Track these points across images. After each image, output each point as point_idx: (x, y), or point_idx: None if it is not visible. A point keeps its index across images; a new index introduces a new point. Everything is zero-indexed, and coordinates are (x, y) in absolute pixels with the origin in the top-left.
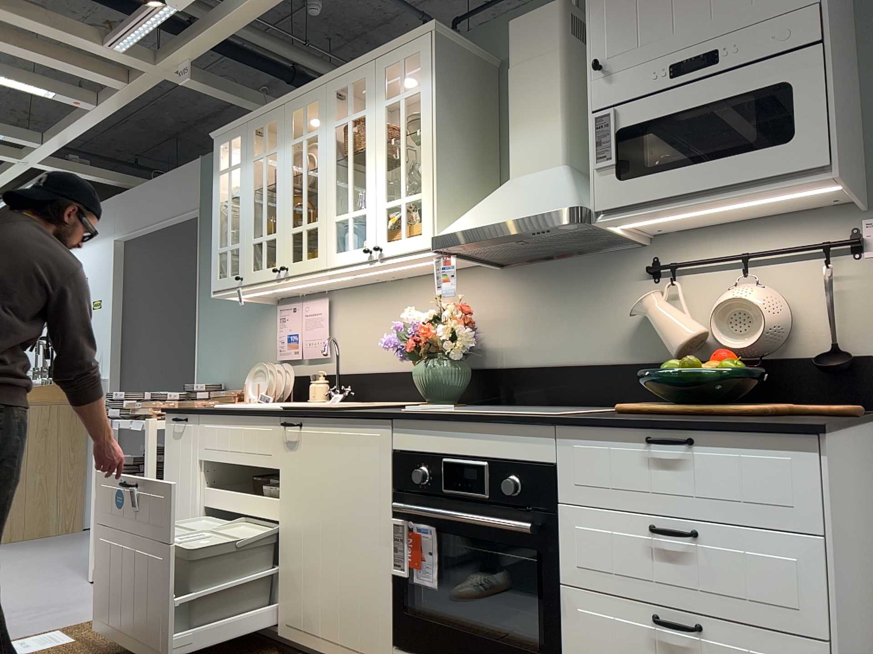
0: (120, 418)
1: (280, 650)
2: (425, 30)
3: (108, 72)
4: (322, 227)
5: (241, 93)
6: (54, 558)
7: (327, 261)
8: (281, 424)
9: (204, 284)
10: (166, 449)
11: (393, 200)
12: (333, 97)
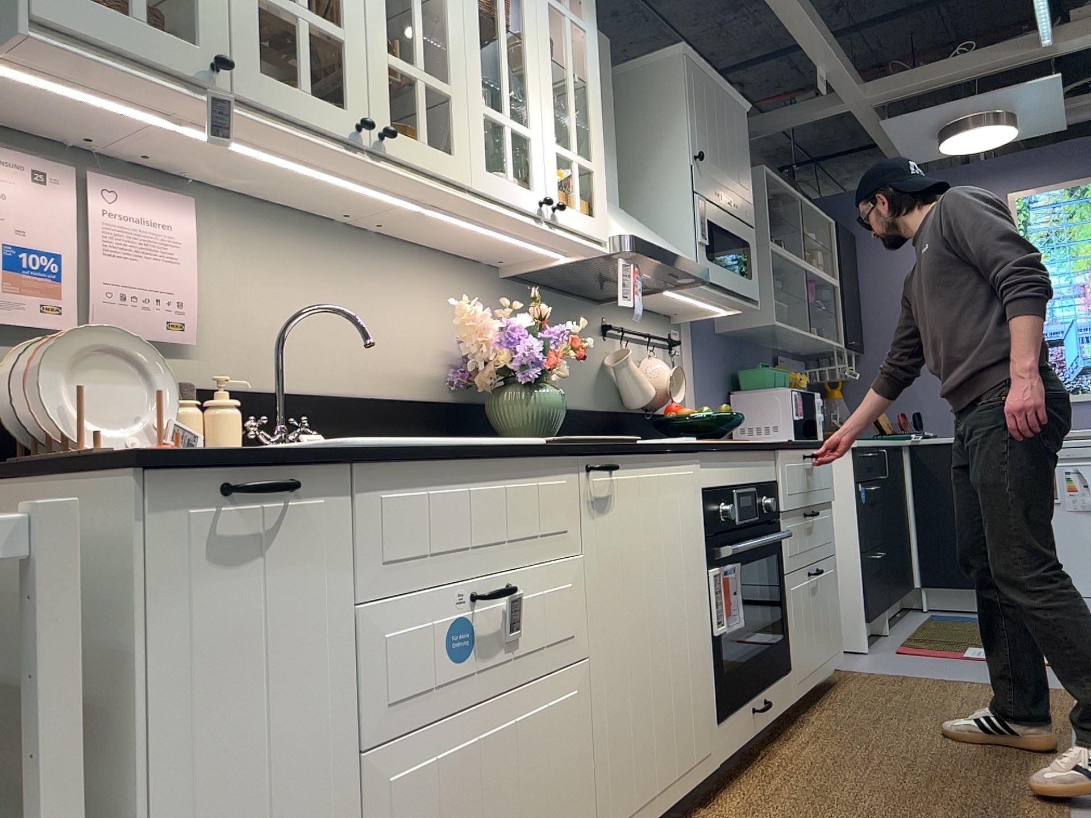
0: None
1: None
2: None
3: None
4: (462, 108)
5: None
6: None
7: (475, 178)
8: (598, 468)
9: None
10: (134, 627)
11: (566, 151)
12: None
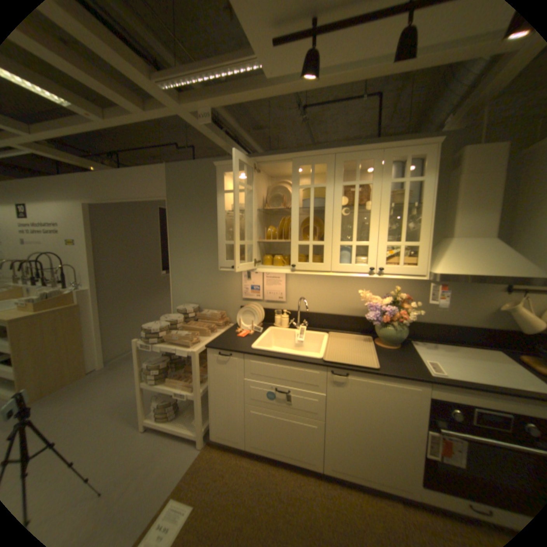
0: (154, 342)
1: (314, 474)
2: (436, 140)
3: (129, 97)
4: (329, 247)
5: (216, 131)
6: (91, 411)
7: (333, 268)
8: (334, 374)
9: (174, 245)
10: (209, 368)
11: (395, 243)
12: (342, 164)
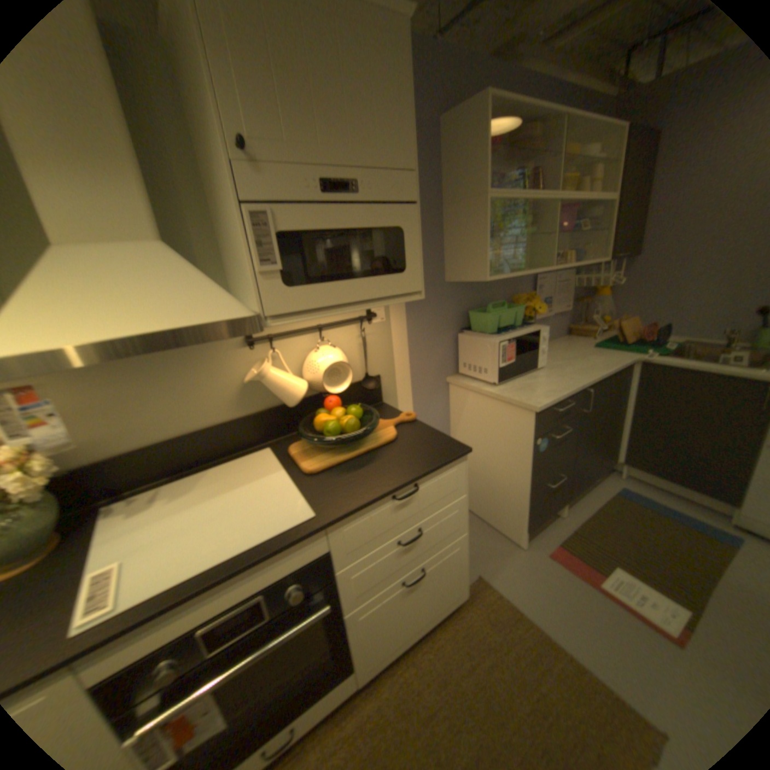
0: None
1: None
2: None
3: None
4: None
5: None
6: None
7: None
8: None
9: None
10: None
11: None
12: None
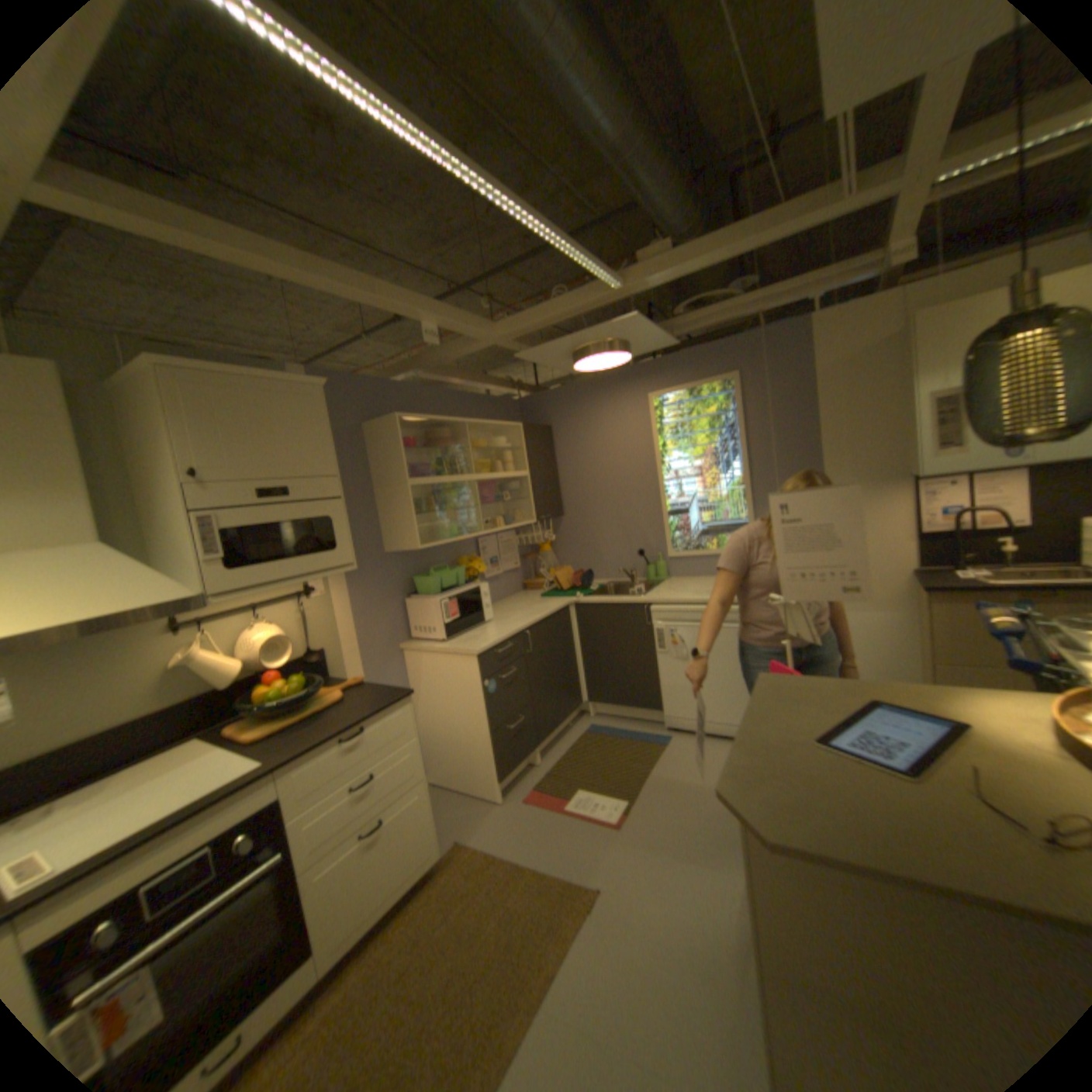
0: None
1: None
2: None
3: None
4: None
5: None
6: None
7: None
8: None
9: None
10: None
11: None
12: None
